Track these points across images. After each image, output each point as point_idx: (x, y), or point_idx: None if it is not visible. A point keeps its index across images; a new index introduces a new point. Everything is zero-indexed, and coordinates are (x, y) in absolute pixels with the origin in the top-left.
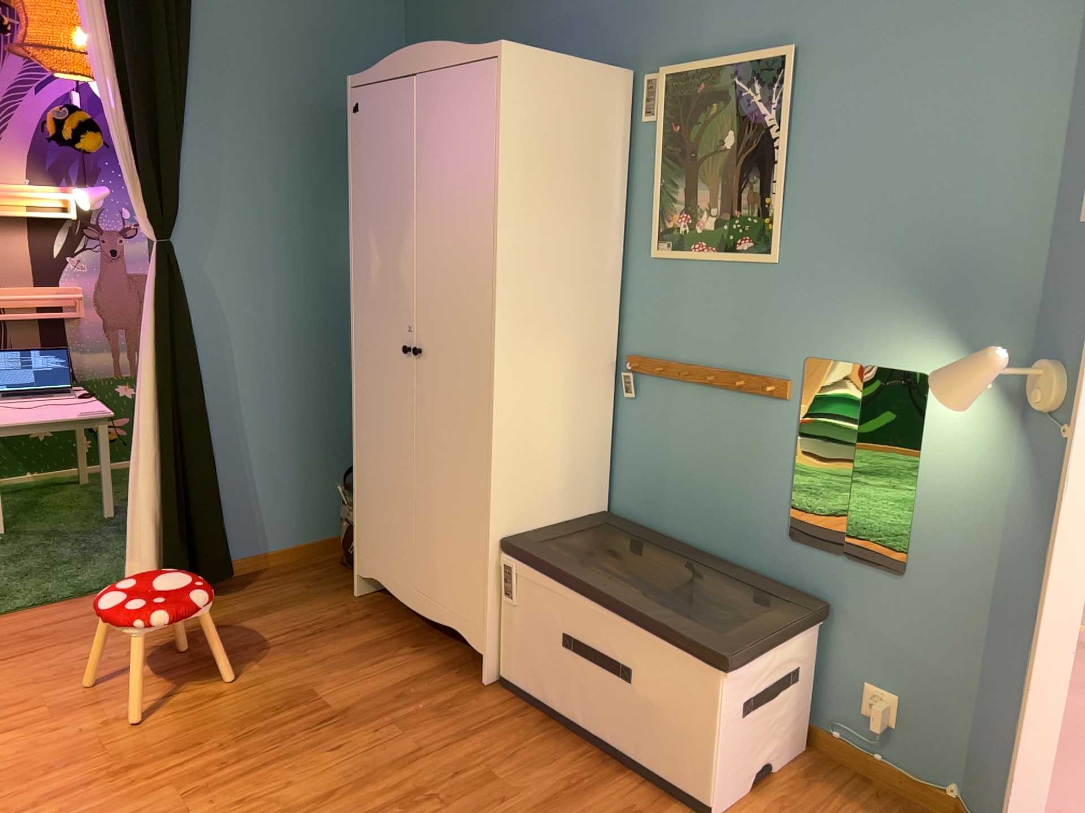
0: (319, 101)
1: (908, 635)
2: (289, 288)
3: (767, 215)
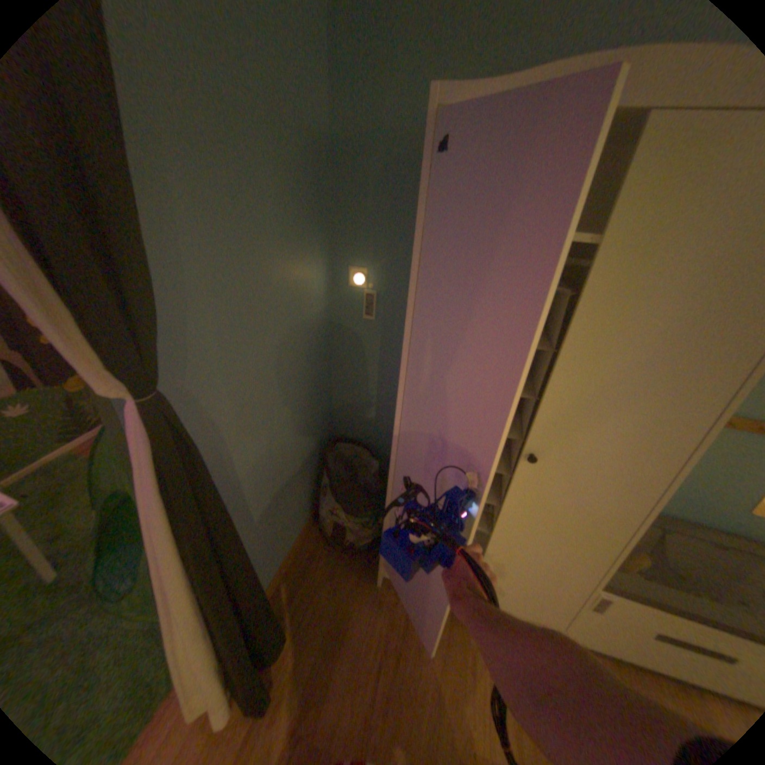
0: (268, 102)
1: None
2: (267, 359)
3: None
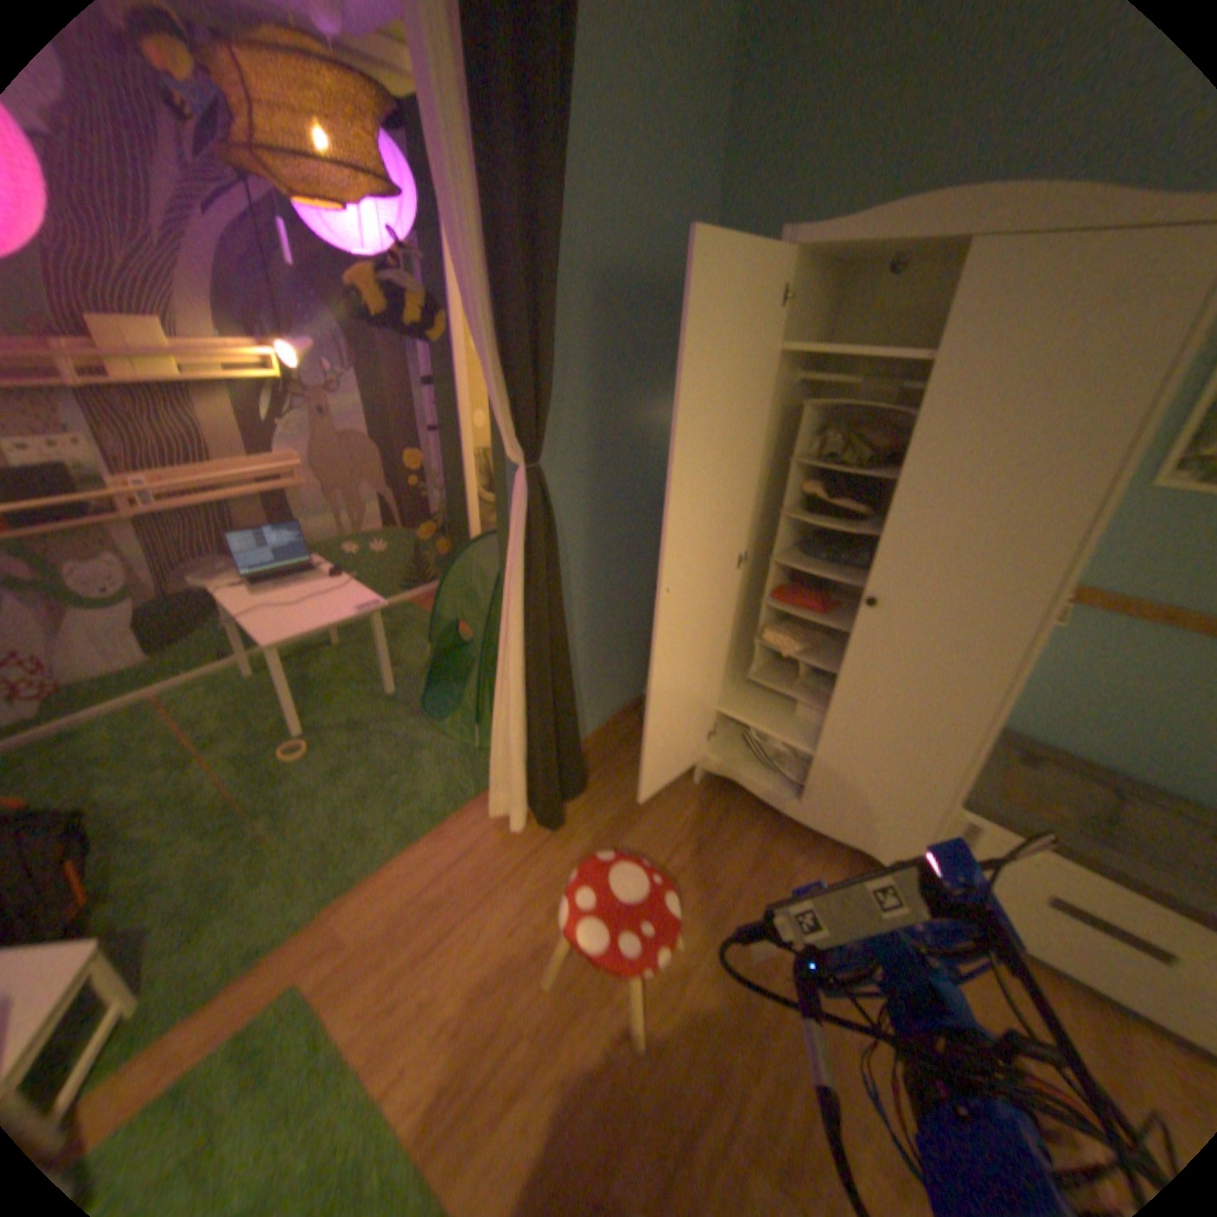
0: (652, 249)
1: None
2: (614, 486)
3: None
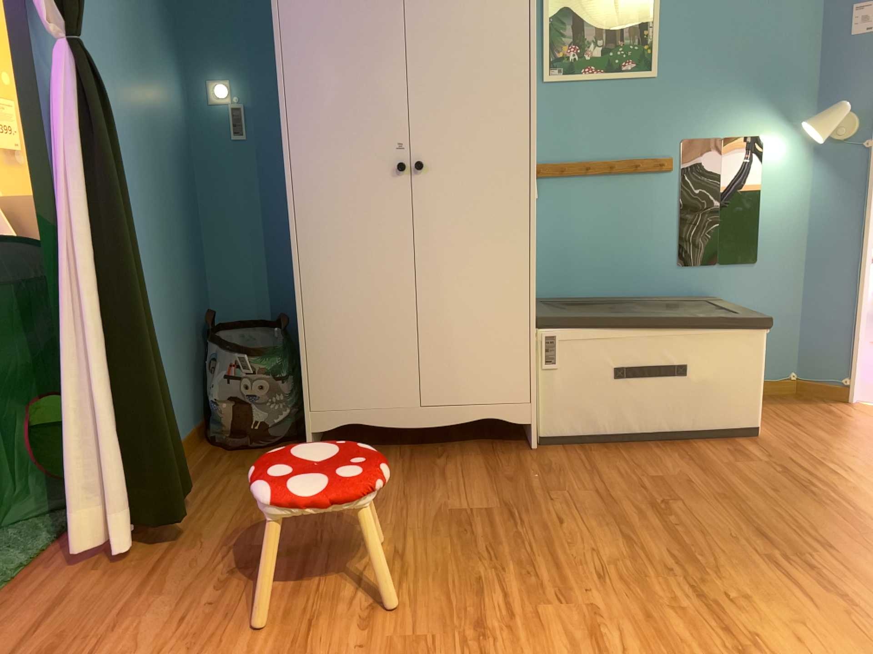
0: None
1: (761, 298)
2: (133, 134)
3: (646, 43)
